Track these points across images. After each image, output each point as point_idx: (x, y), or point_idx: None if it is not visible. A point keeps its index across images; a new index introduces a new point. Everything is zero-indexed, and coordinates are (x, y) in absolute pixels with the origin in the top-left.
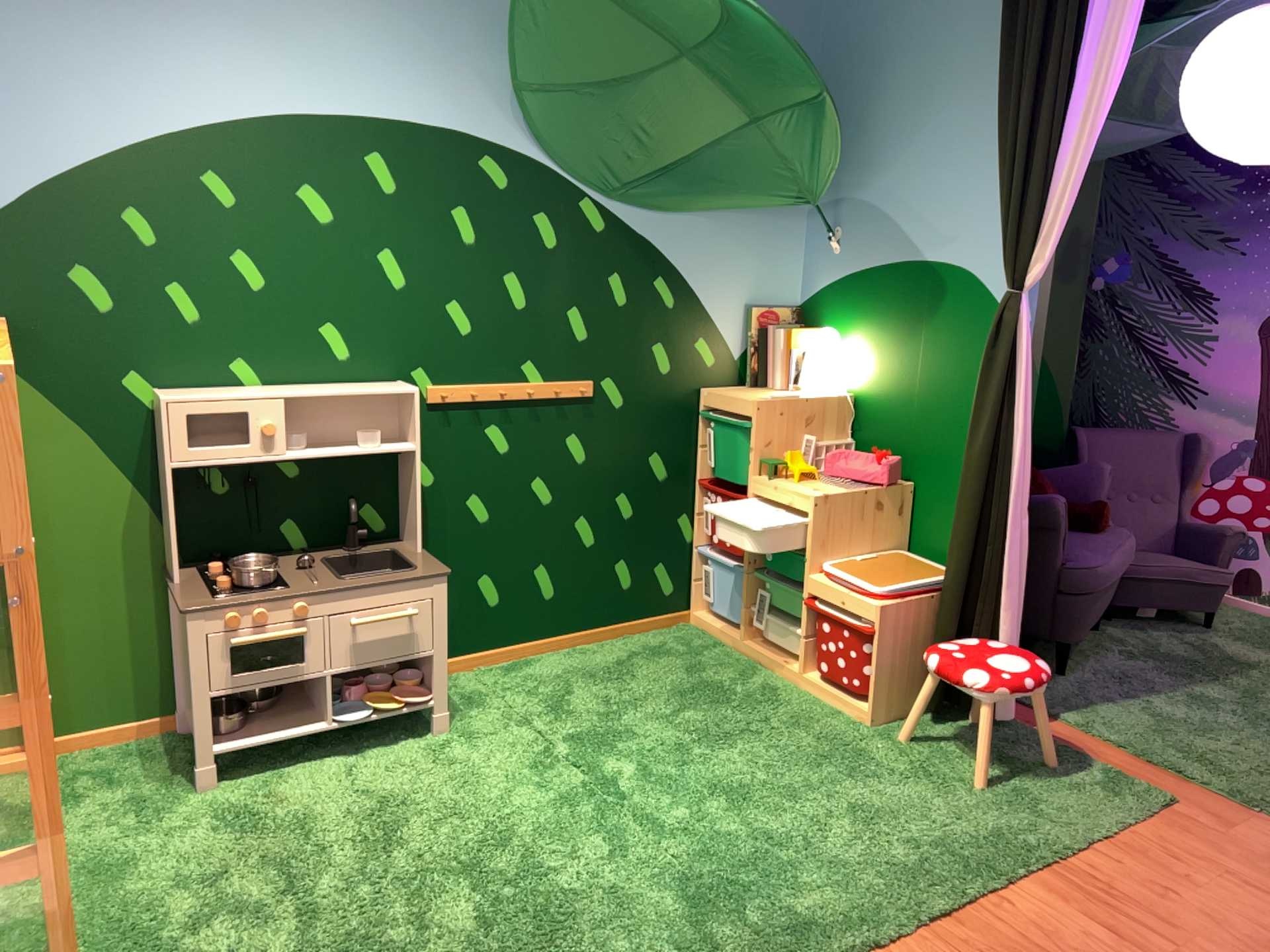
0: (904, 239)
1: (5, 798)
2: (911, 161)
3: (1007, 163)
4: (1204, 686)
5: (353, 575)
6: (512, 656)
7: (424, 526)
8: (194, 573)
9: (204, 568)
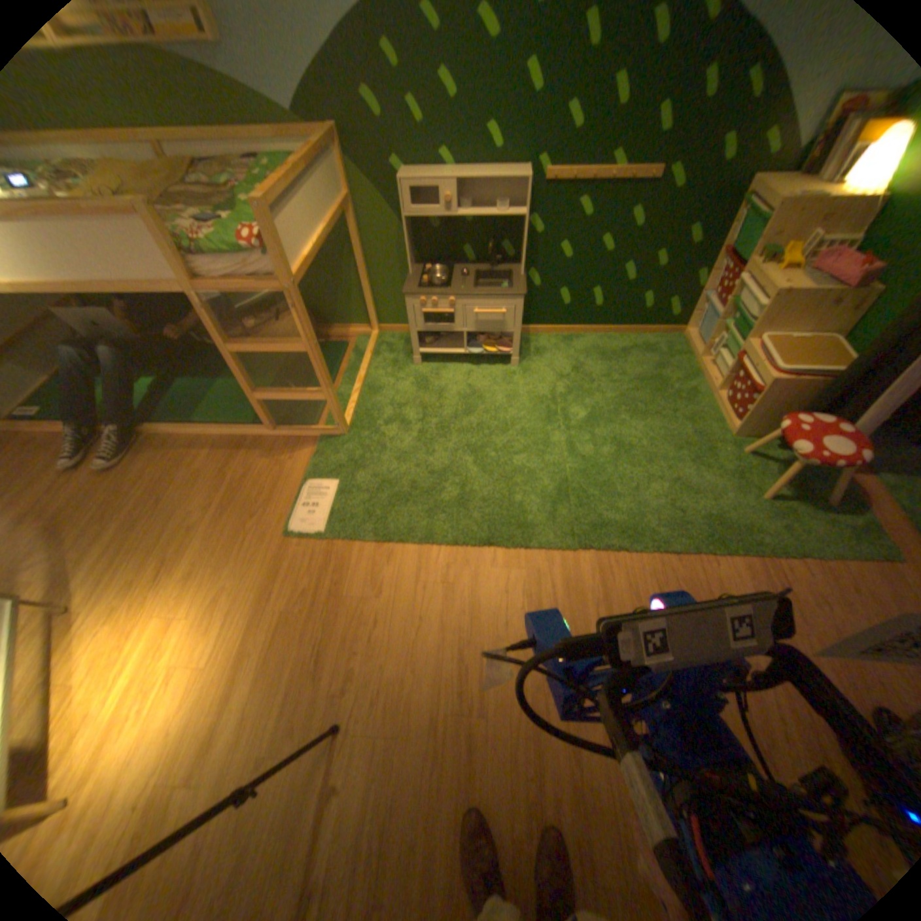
0: None
1: (354, 348)
2: None
3: None
4: None
5: (486, 282)
6: (570, 333)
7: (532, 258)
8: (415, 270)
9: (421, 268)
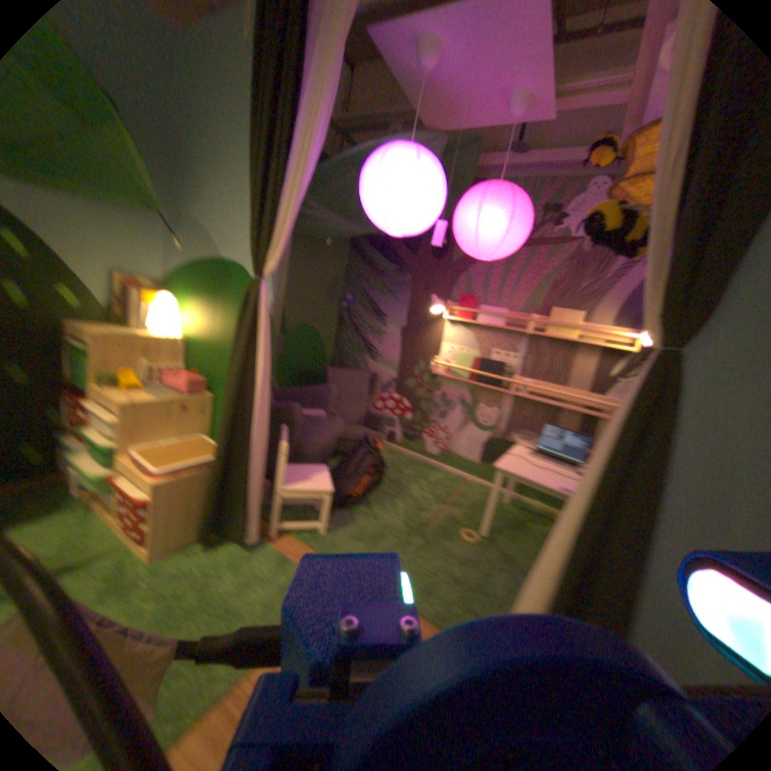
0: (213, 239)
1: None
2: (217, 187)
3: (255, 180)
4: (370, 497)
5: None
6: None
7: None
8: None
9: None
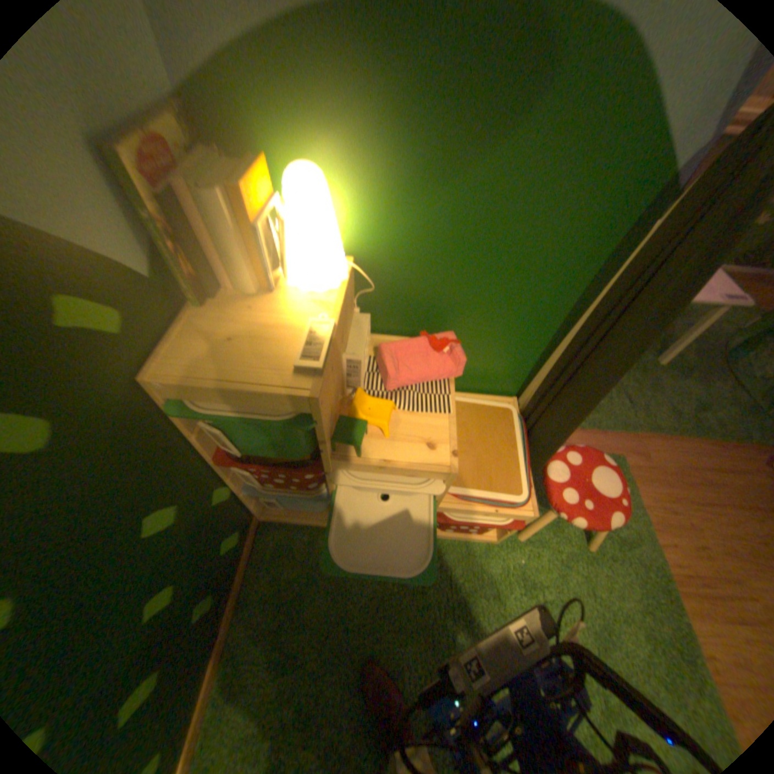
0: None
1: None
2: None
3: None
4: None
5: None
6: None
7: None
8: None
9: None
